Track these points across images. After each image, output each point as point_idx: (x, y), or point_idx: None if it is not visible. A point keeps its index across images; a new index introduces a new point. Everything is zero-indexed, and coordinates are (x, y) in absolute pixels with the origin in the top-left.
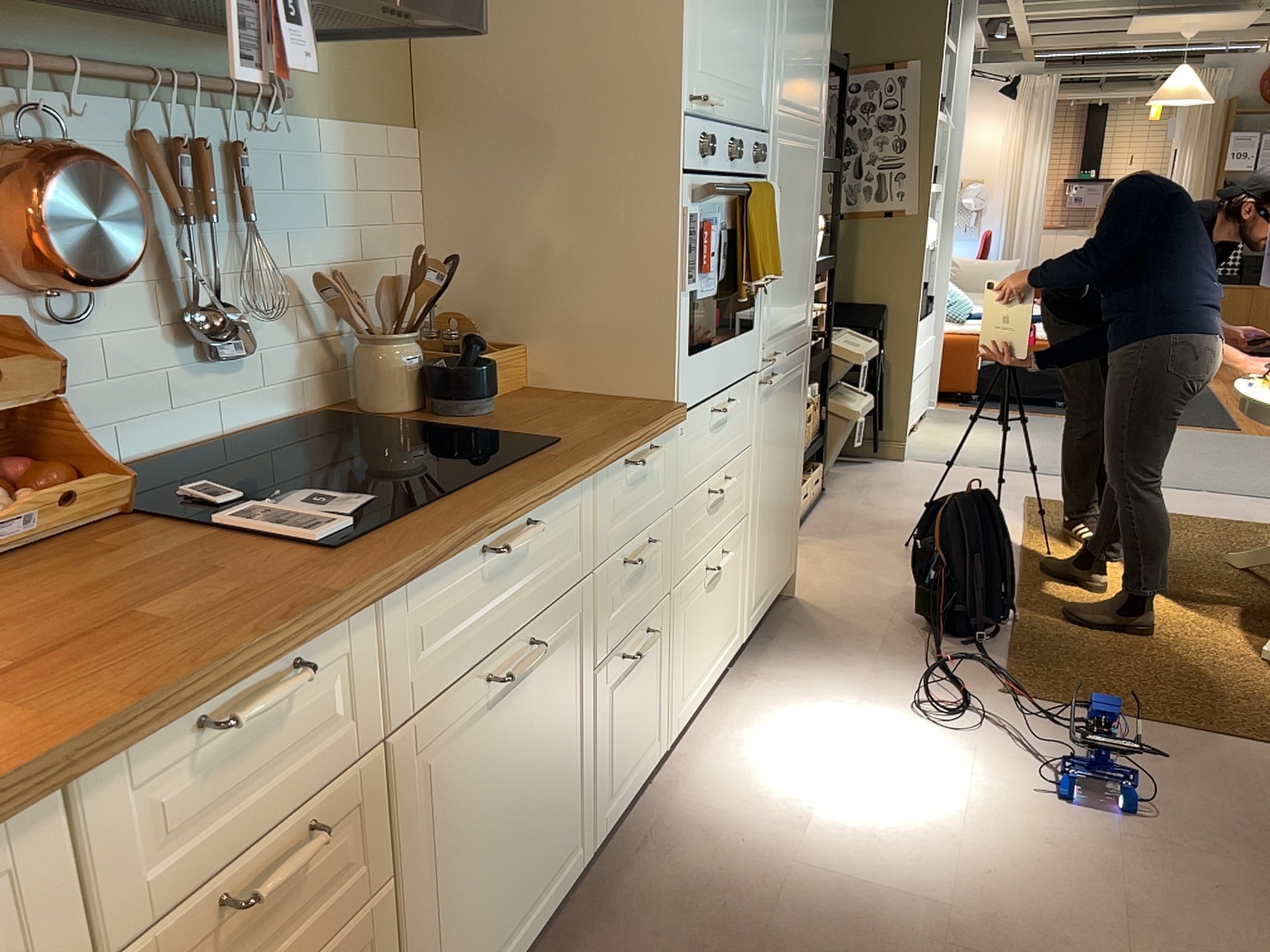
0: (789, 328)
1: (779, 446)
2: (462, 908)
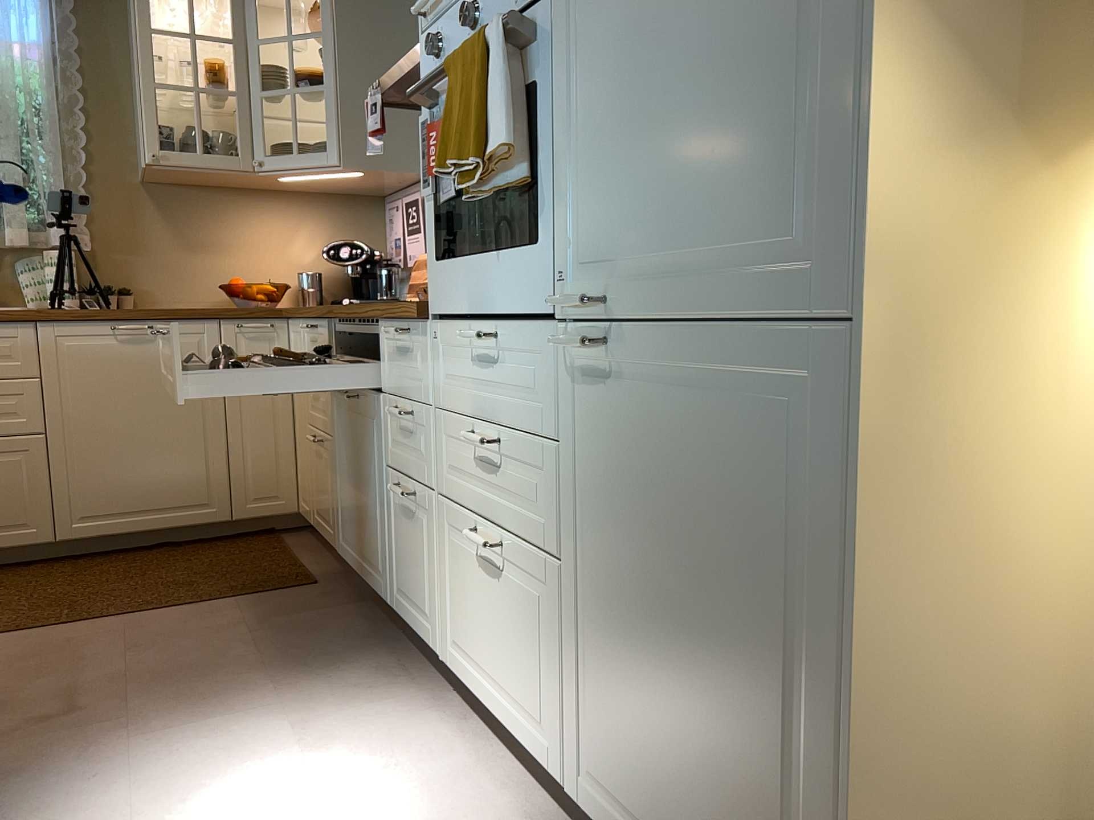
0: (695, 256)
1: (668, 533)
2: (344, 496)
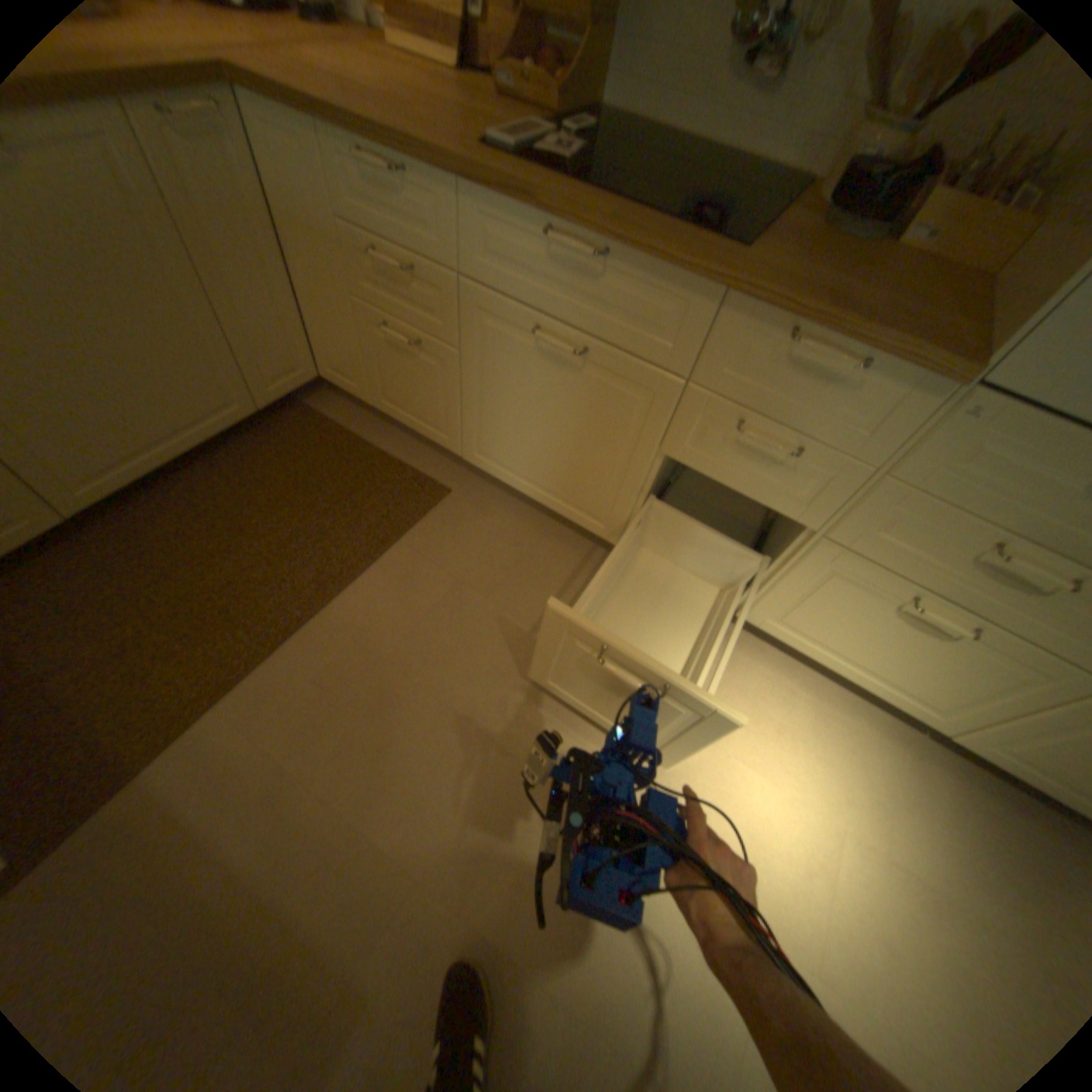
0: None
1: None
2: (498, 424)
